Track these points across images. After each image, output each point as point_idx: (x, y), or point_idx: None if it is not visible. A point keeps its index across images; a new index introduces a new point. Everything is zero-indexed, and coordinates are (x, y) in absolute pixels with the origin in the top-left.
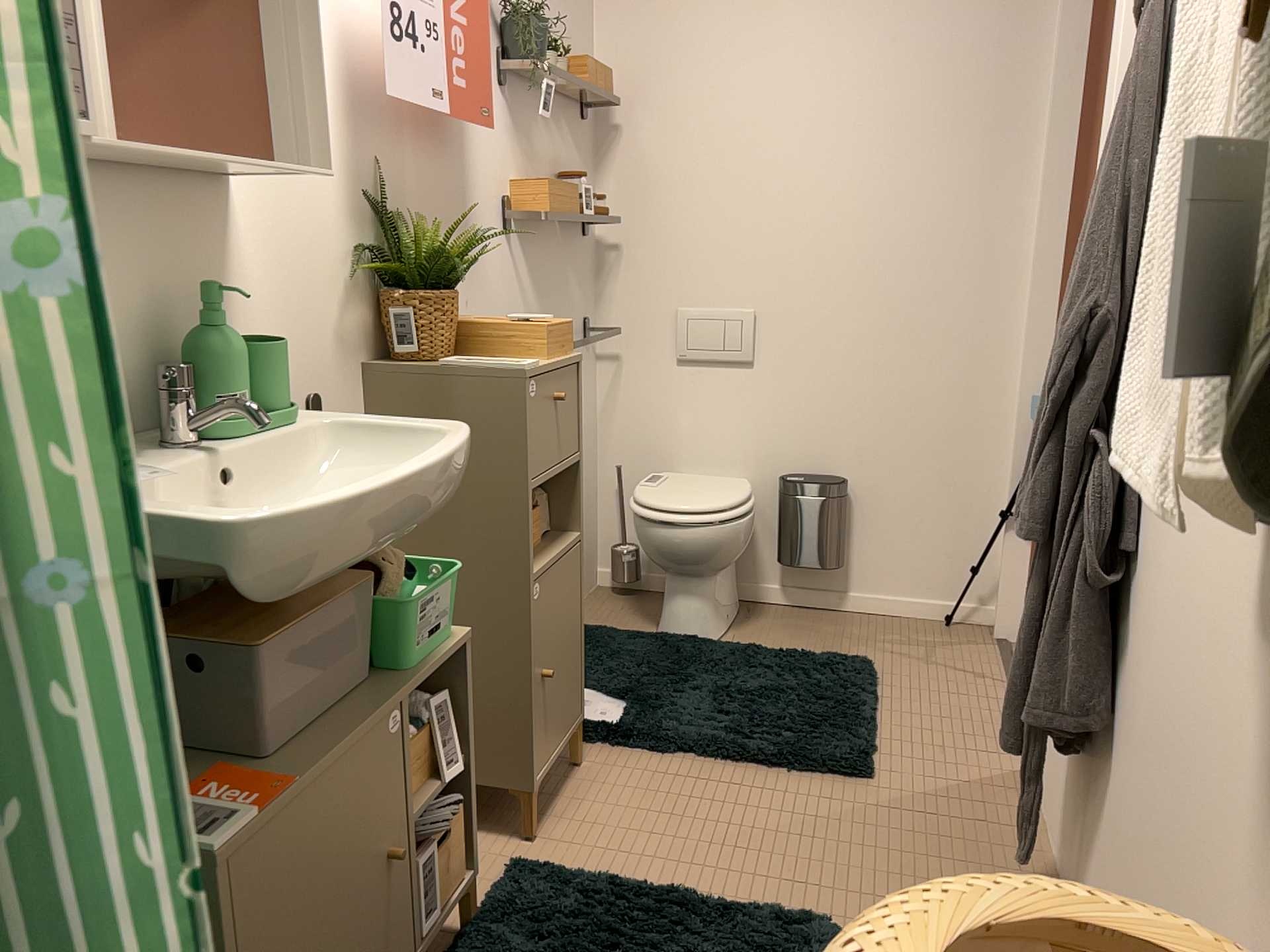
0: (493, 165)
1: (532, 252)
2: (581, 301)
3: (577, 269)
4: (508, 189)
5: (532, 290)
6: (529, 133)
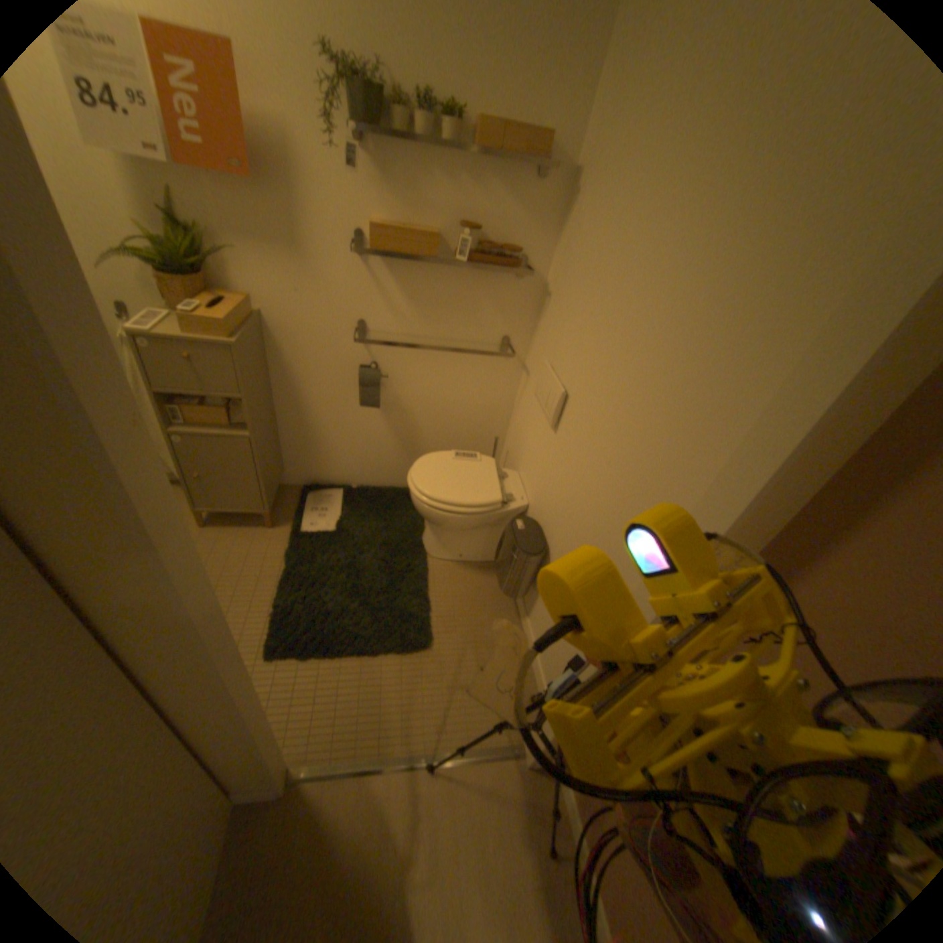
0: (338, 203)
1: (405, 274)
2: (498, 324)
3: (497, 299)
4: (364, 223)
5: (403, 300)
6: (410, 181)
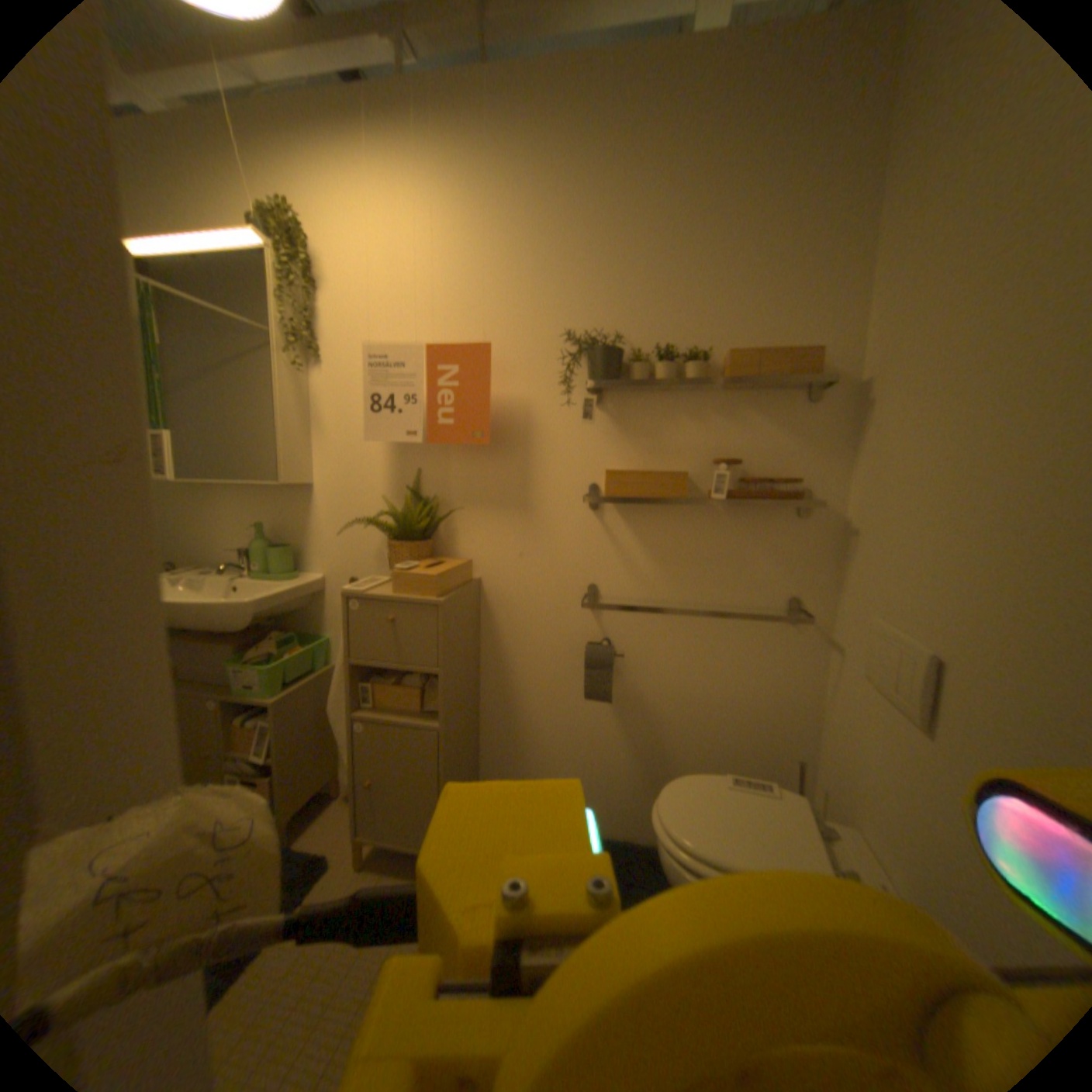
0: (574, 458)
1: (646, 523)
2: (782, 578)
3: (775, 545)
4: (600, 474)
5: (645, 554)
6: (652, 426)
